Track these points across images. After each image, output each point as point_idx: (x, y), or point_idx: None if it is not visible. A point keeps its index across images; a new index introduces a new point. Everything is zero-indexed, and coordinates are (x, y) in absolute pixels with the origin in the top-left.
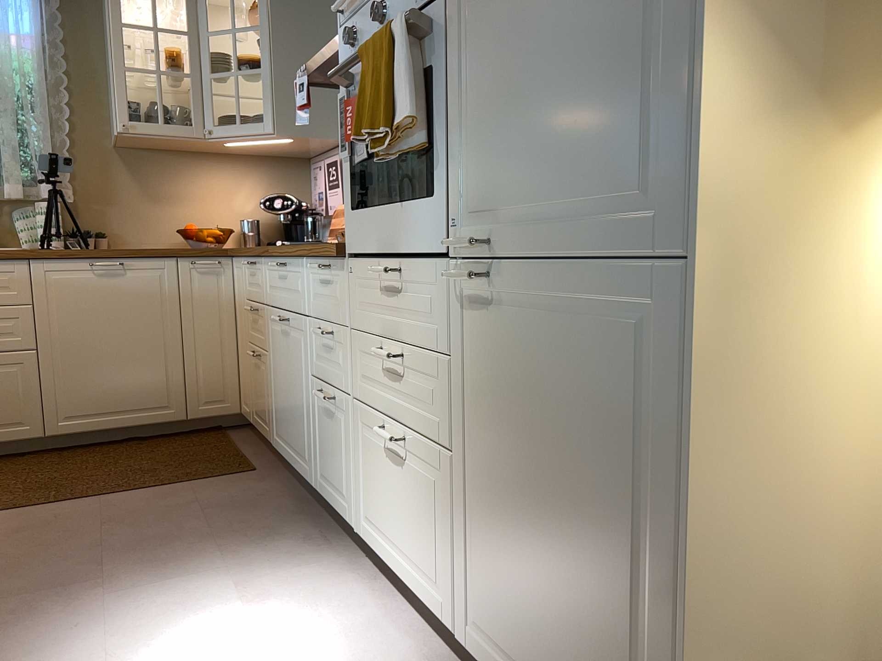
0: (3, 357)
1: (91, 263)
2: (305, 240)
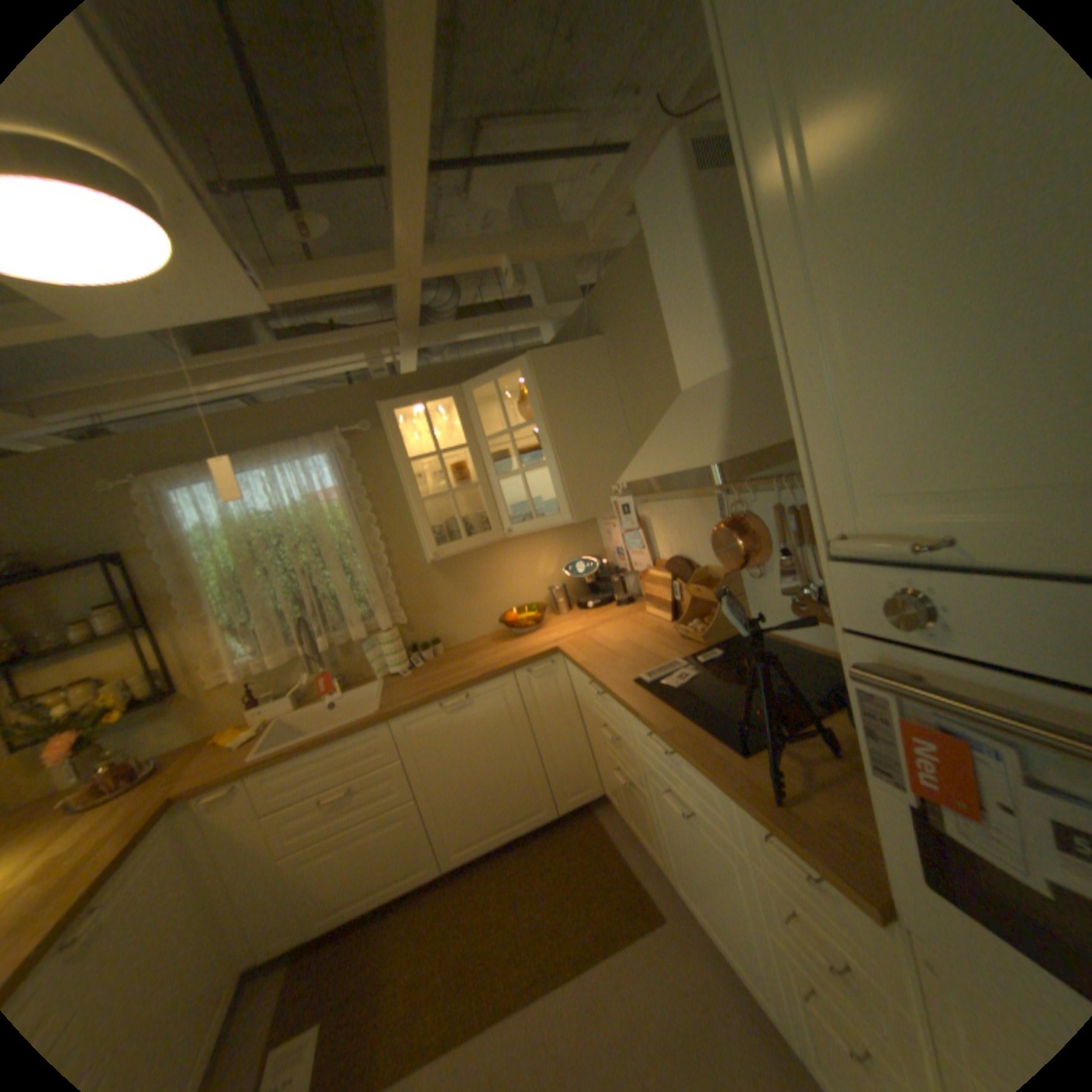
0: (388, 816)
1: (440, 704)
2: (617, 601)
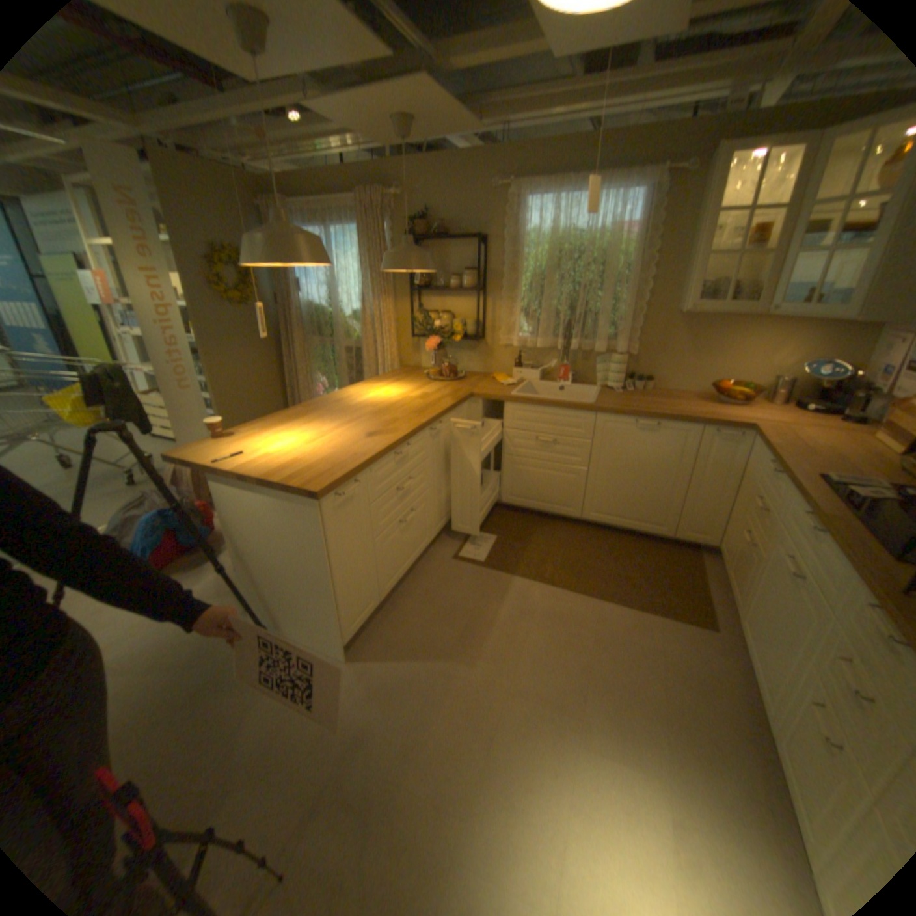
0: (568, 468)
1: (636, 420)
2: (846, 415)
